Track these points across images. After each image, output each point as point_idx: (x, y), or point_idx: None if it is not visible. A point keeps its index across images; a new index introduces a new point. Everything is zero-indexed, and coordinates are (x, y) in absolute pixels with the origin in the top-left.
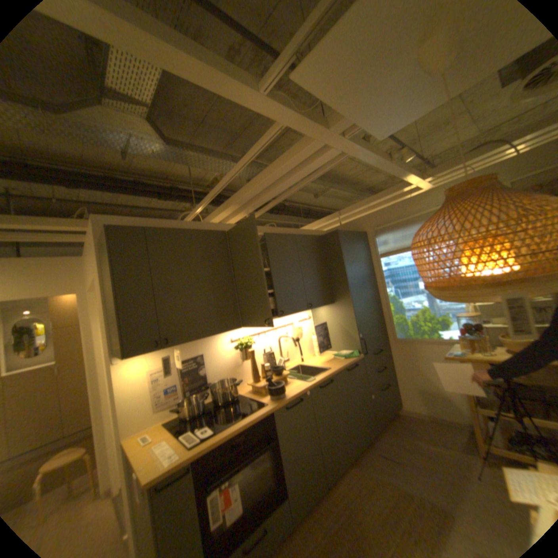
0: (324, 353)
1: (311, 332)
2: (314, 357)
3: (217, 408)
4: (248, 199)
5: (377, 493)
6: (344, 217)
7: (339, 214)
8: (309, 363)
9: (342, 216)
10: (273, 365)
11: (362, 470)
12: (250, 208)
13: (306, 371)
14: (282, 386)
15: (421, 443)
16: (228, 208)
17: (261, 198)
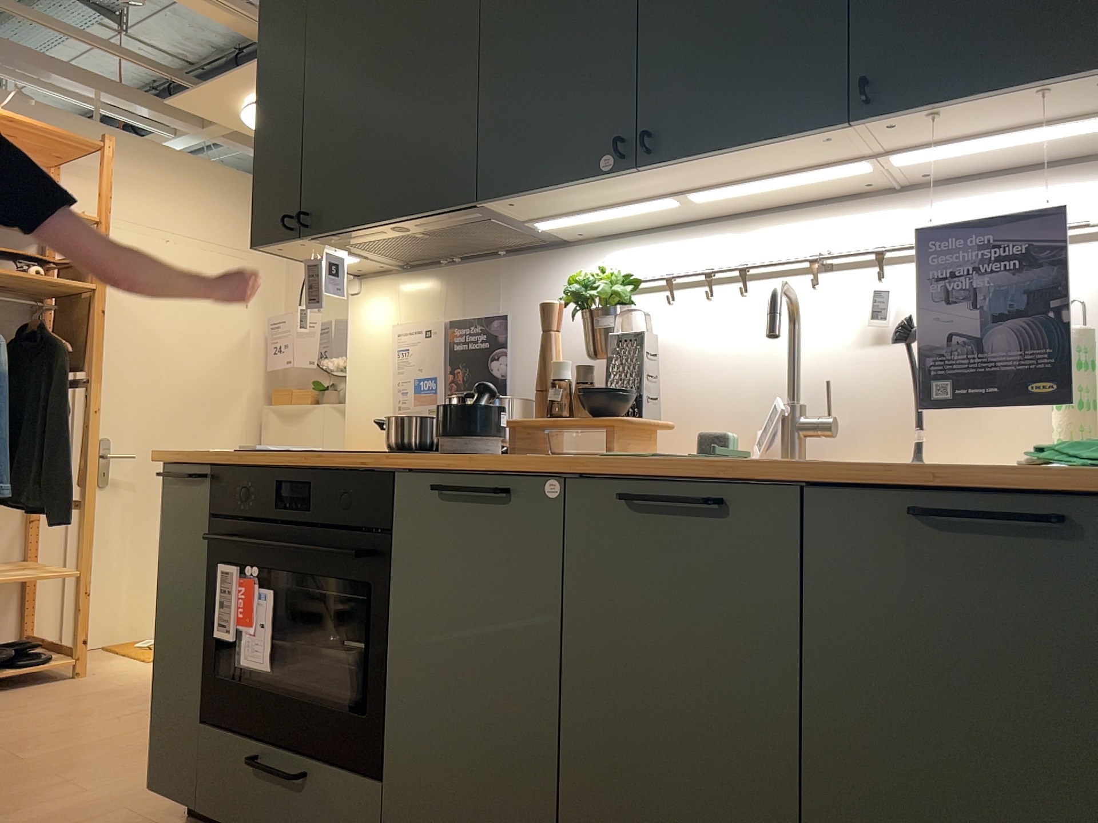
0: None
1: None
2: None
3: None
4: None
5: None
6: None
7: None
8: None
9: None
10: (643, 391)
11: None
12: None
13: None
14: (472, 415)
15: None
16: None
17: None
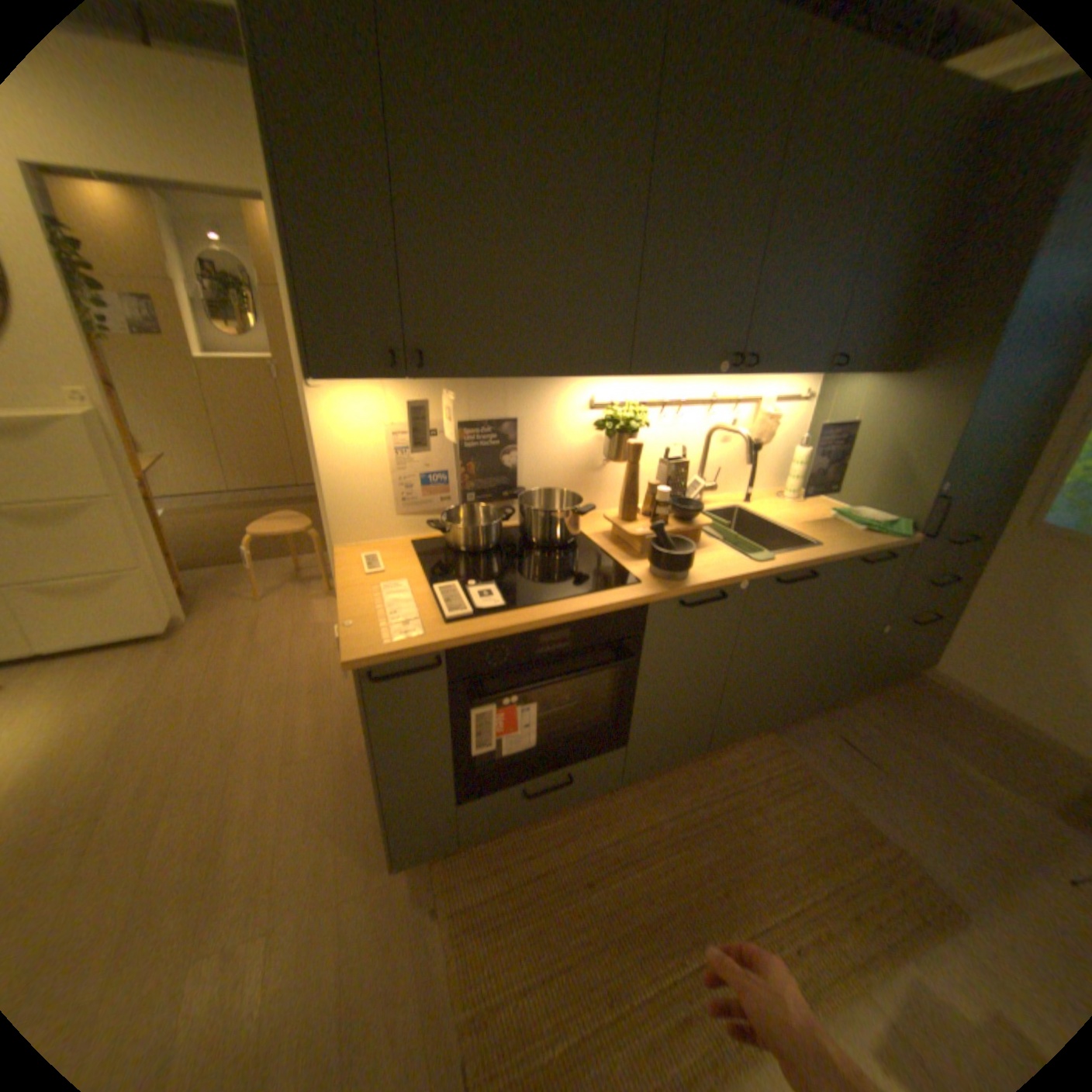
0: (809, 498)
1: (798, 436)
2: (780, 500)
3: (526, 546)
4: None
5: (807, 799)
6: None
7: None
8: (760, 509)
9: None
10: (676, 492)
11: (788, 745)
12: None
13: (747, 527)
14: (689, 553)
15: (952, 751)
16: None
17: None
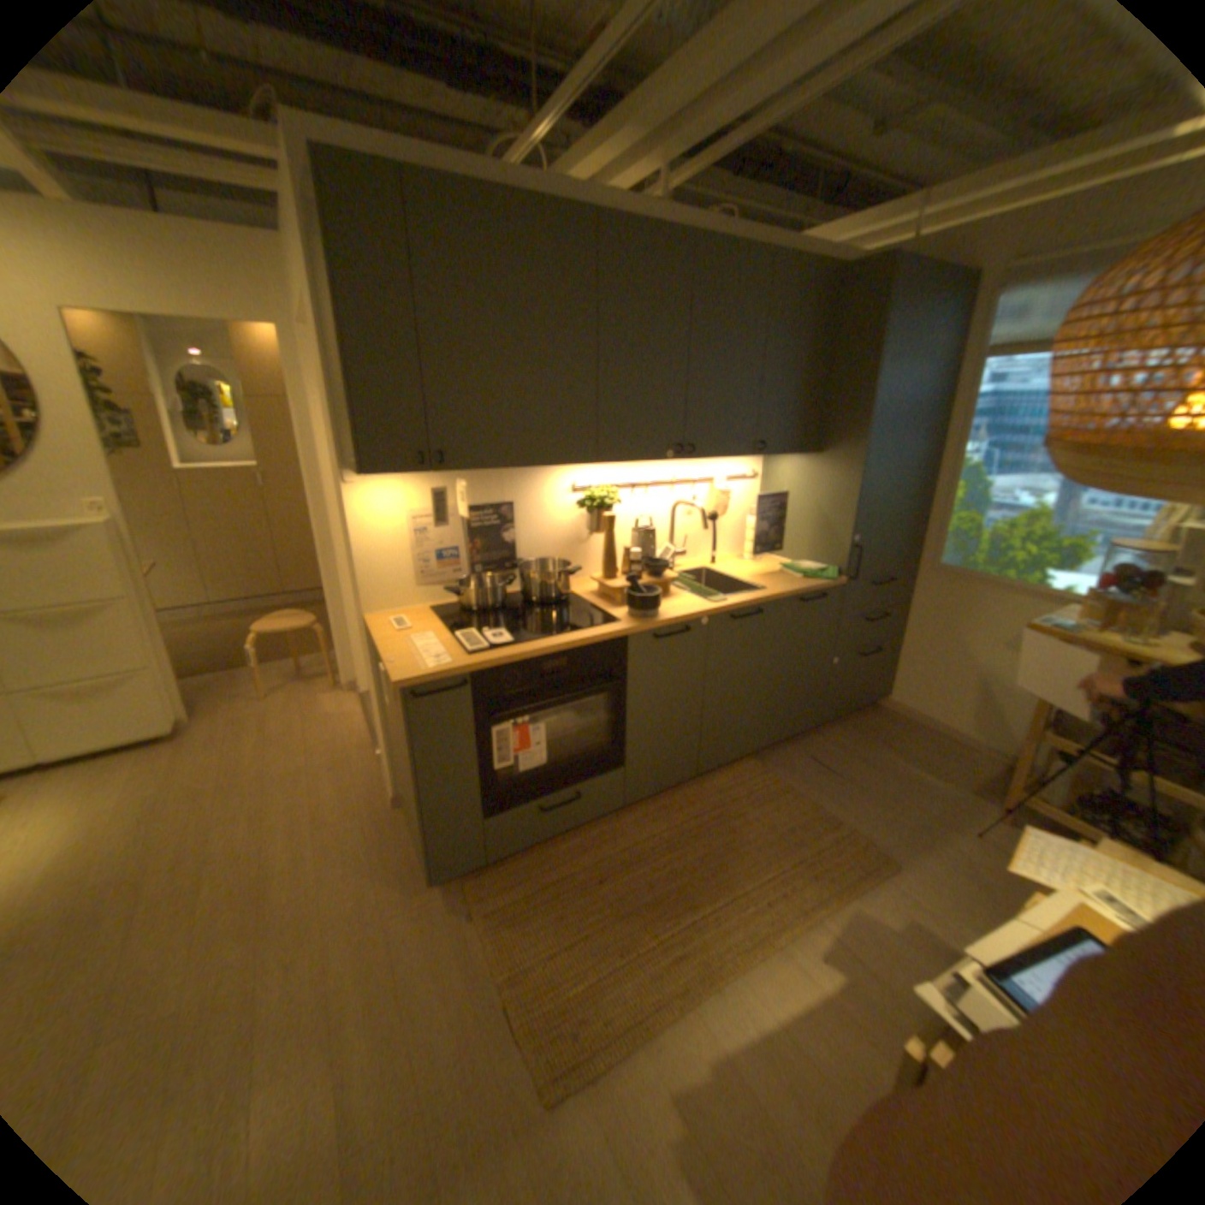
0: (765, 559)
1: (751, 508)
2: (741, 561)
3: (528, 605)
4: (674, 111)
5: (781, 805)
6: (939, 211)
7: (927, 200)
8: (726, 570)
9: (934, 210)
10: (649, 555)
11: (768, 768)
12: (675, 145)
13: (715, 584)
14: (657, 597)
15: (901, 759)
16: (617, 136)
17: (712, 112)
